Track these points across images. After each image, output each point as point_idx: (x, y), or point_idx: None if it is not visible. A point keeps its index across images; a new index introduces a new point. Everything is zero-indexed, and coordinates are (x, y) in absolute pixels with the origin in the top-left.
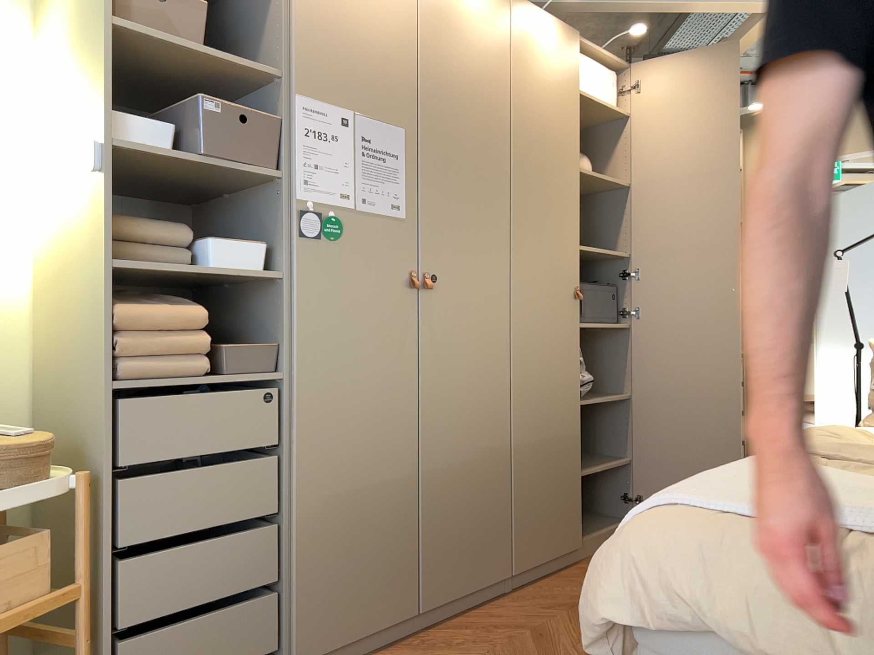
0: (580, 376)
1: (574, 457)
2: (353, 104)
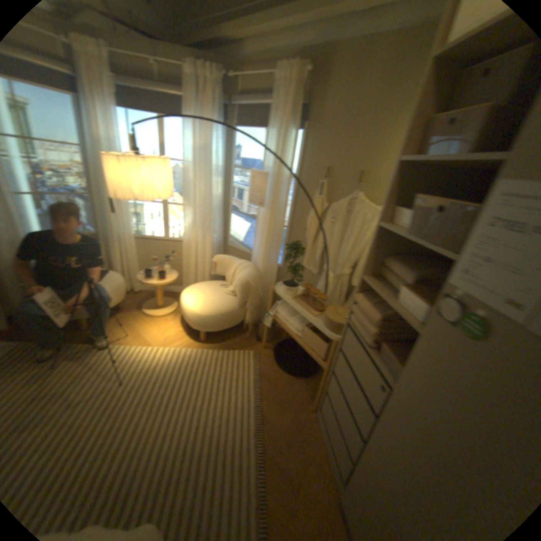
0: None
1: None
2: None
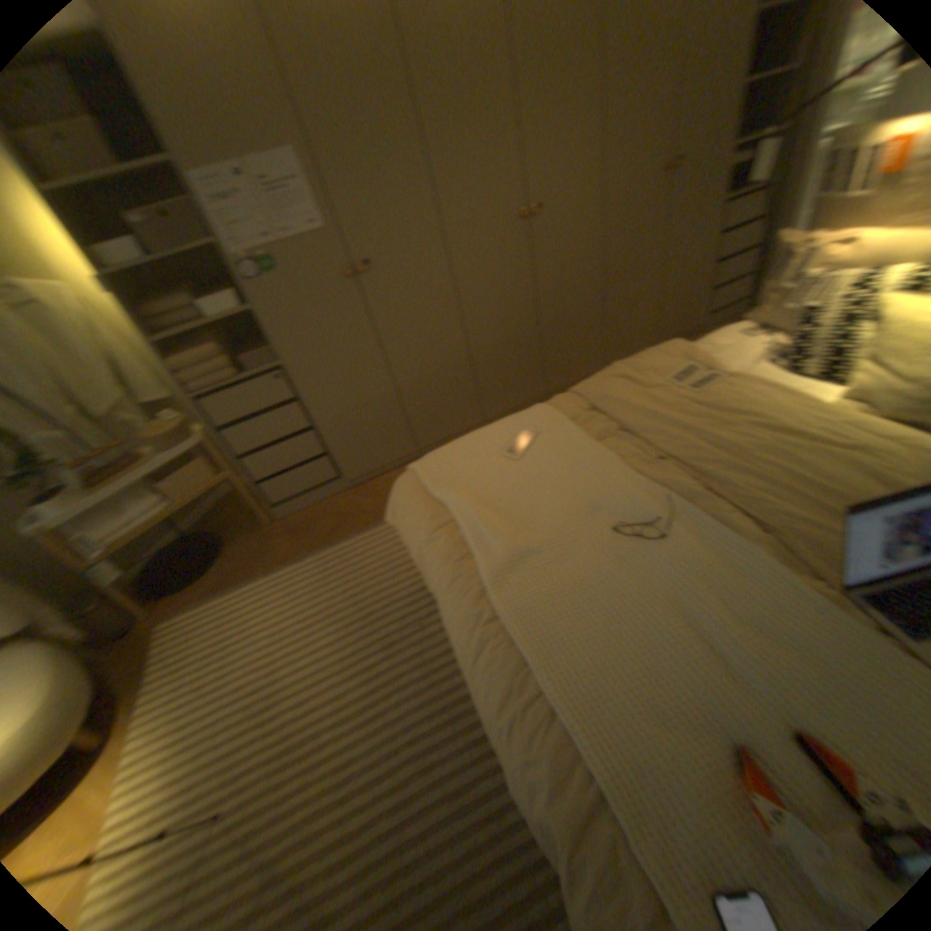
0: (527, 286)
1: (527, 344)
2: (231, 152)
